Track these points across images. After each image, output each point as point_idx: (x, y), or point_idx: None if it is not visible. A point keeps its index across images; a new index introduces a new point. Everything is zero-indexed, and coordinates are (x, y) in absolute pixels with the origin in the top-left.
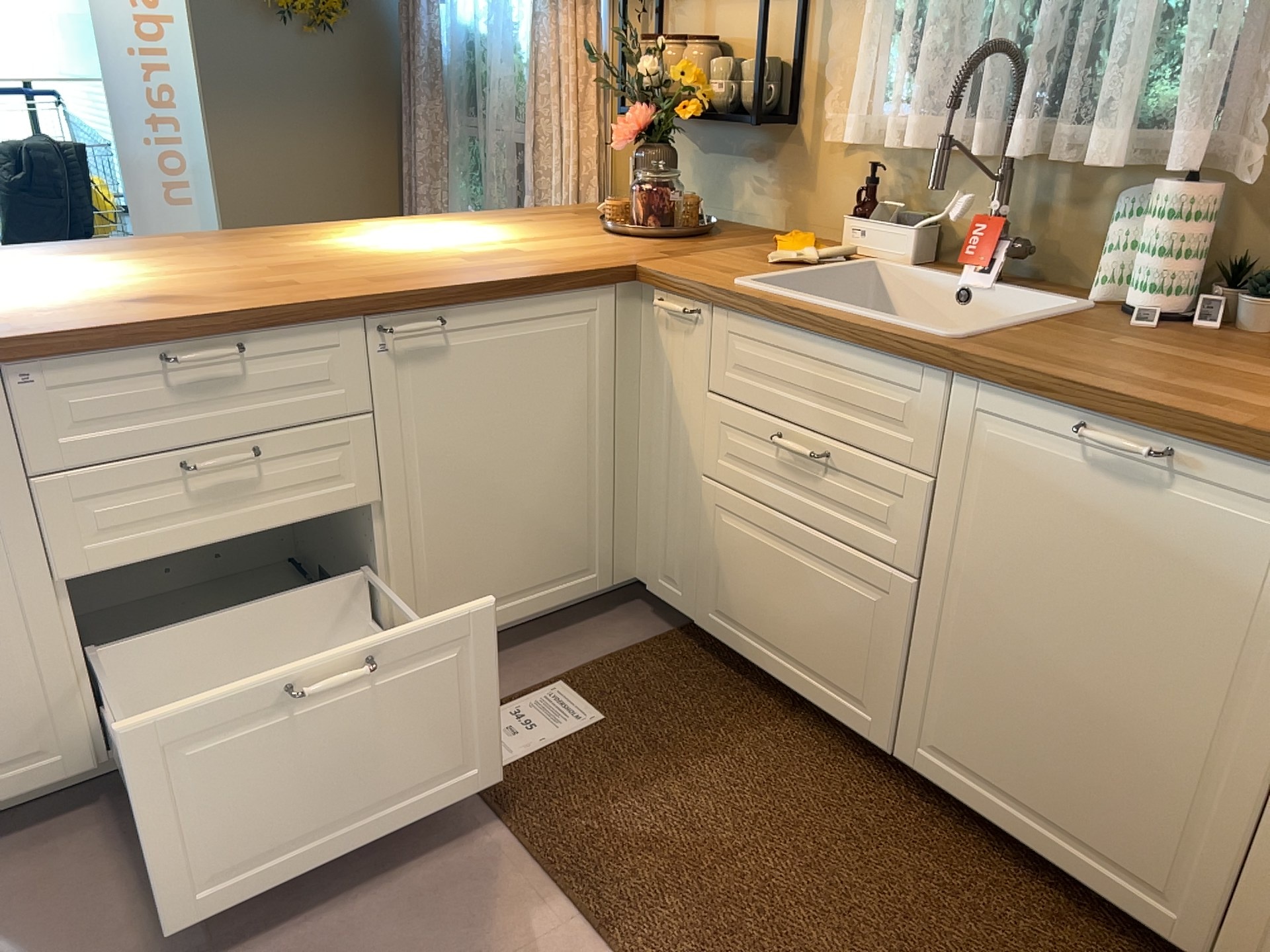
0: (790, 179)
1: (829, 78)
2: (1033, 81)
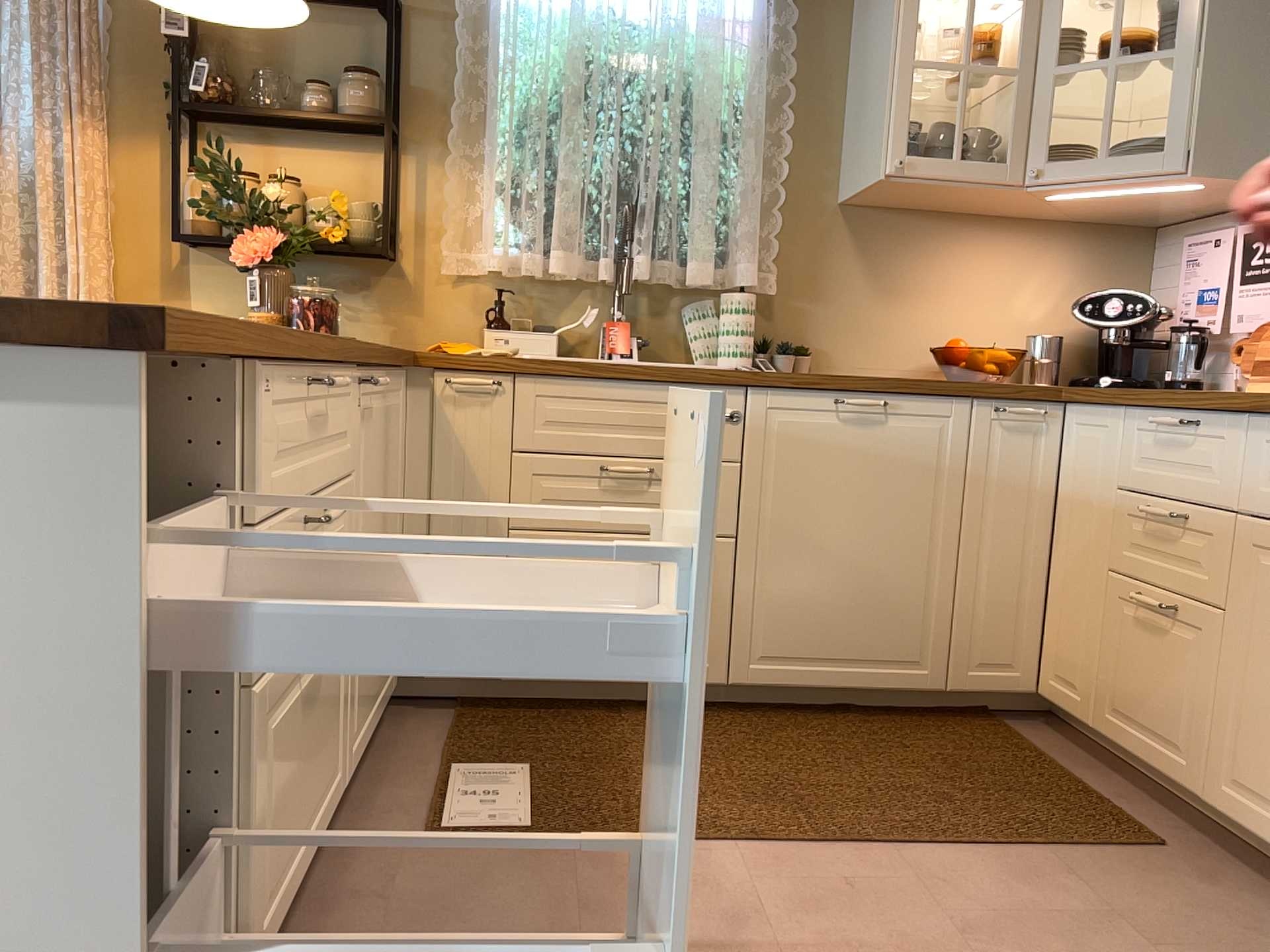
0: (395, 305)
1: (447, 221)
2: (641, 229)
